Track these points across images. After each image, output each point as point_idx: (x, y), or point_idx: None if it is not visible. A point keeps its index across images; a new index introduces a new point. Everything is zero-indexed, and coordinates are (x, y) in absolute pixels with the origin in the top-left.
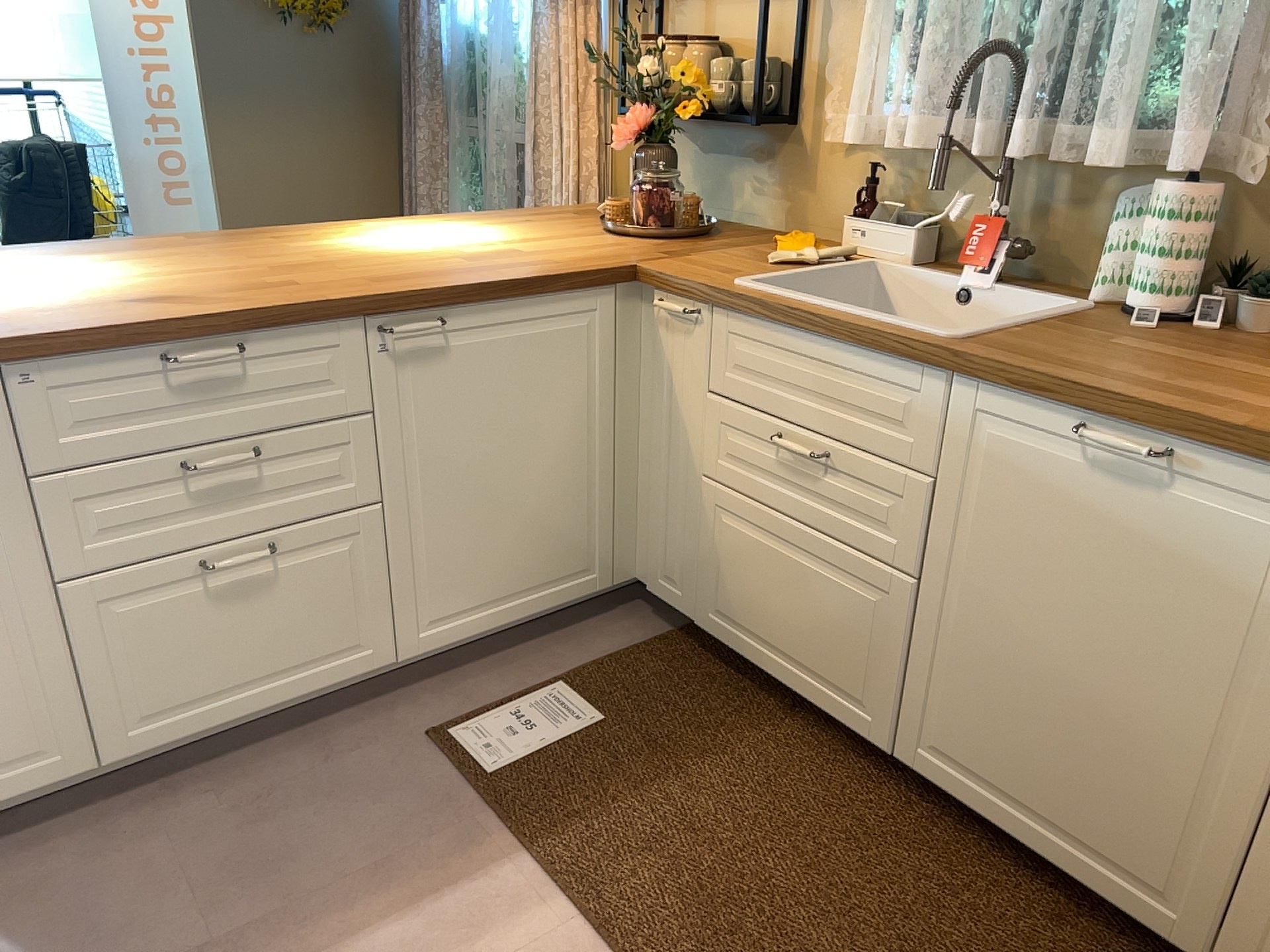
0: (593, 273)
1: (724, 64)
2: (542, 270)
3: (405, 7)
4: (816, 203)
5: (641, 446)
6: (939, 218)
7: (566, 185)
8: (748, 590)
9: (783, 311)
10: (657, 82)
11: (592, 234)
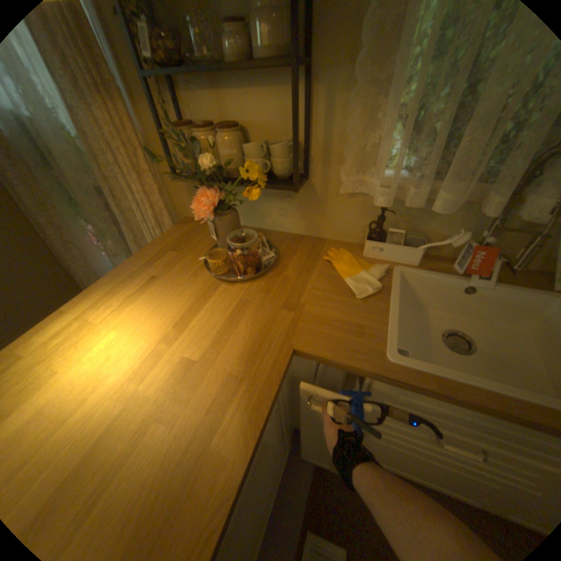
0: (279, 384)
1: (257, 143)
2: (248, 417)
3: None
4: (329, 220)
5: (297, 400)
6: (446, 242)
7: (146, 215)
8: (390, 459)
9: (473, 405)
10: (214, 166)
11: (213, 287)
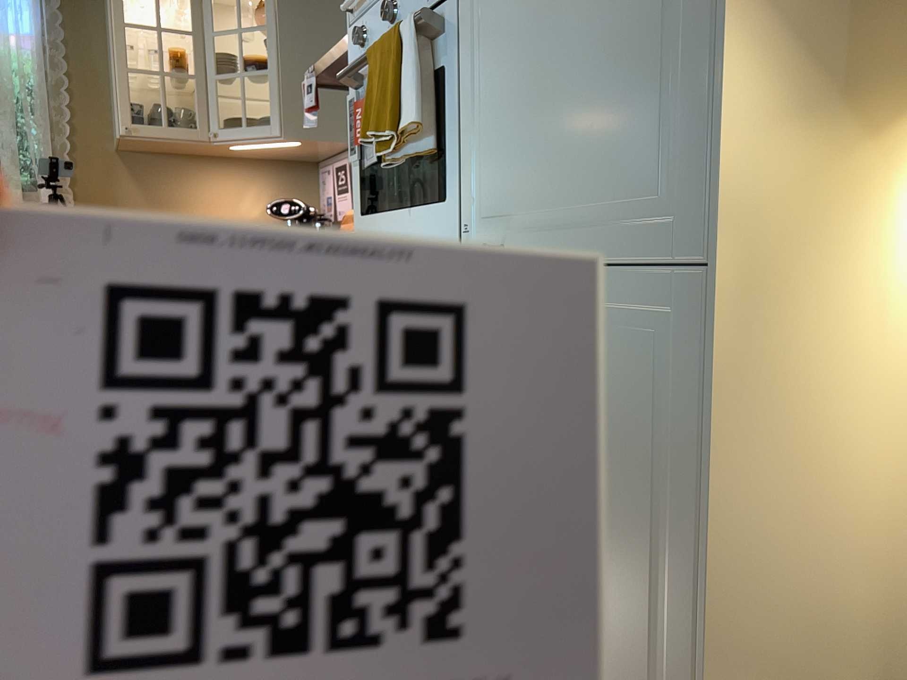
0: None
1: None
2: None
3: None
4: None
5: None
6: None
7: None
8: None
9: None
10: None
11: None
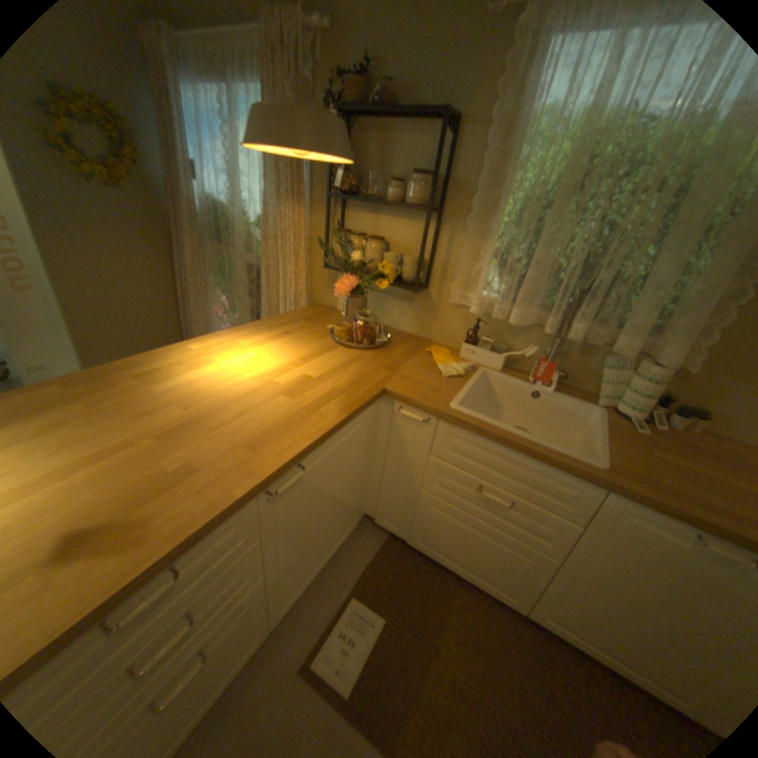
0: (368, 401)
1: (394, 254)
2: (344, 406)
3: (164, 174)
4: (438, 326)
5: (375, 464)
6: (520, 353)
7: (286, 294)
8: (446, 541)
9: (497, 437)
10: (359, 262)
11: (333, 347)
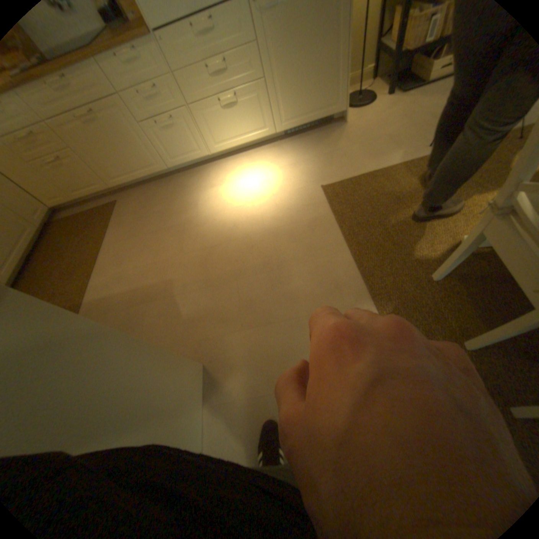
0: None
1: None
2: None
3: None
4: None
5: None
6: None
7: None
8: None
9: None
10: None
11: None
